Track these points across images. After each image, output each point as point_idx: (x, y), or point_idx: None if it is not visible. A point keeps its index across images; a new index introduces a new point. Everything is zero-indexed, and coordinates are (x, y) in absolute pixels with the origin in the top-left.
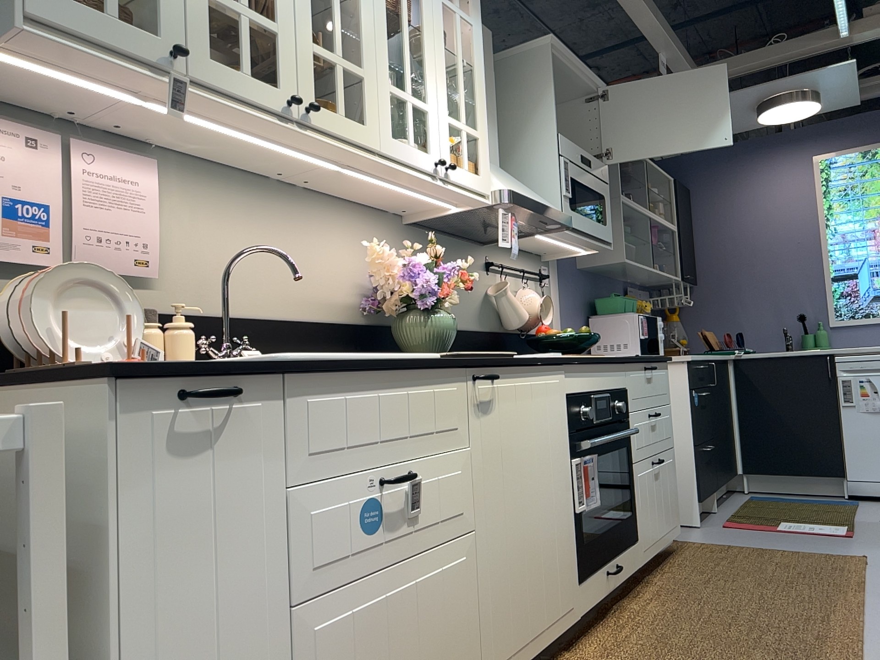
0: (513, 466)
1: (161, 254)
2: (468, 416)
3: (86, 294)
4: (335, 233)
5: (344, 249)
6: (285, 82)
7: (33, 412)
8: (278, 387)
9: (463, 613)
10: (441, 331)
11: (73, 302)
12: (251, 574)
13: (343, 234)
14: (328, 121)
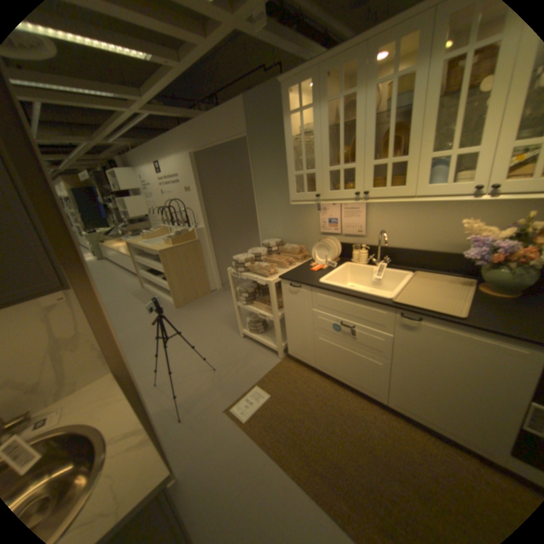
0: (432, 360)
1: (369, 227)
2: (394, 325)
3: (326, 247)
4: (472, 207)
5: (477, 215)
6: (357, 186)
7: (269, 282)
8: (310, 289)
9: (378, 377)
10: (503, 279)
11: (323, 249)
12: (305, 320)
13: (479, 207)
14: (379, 193)
